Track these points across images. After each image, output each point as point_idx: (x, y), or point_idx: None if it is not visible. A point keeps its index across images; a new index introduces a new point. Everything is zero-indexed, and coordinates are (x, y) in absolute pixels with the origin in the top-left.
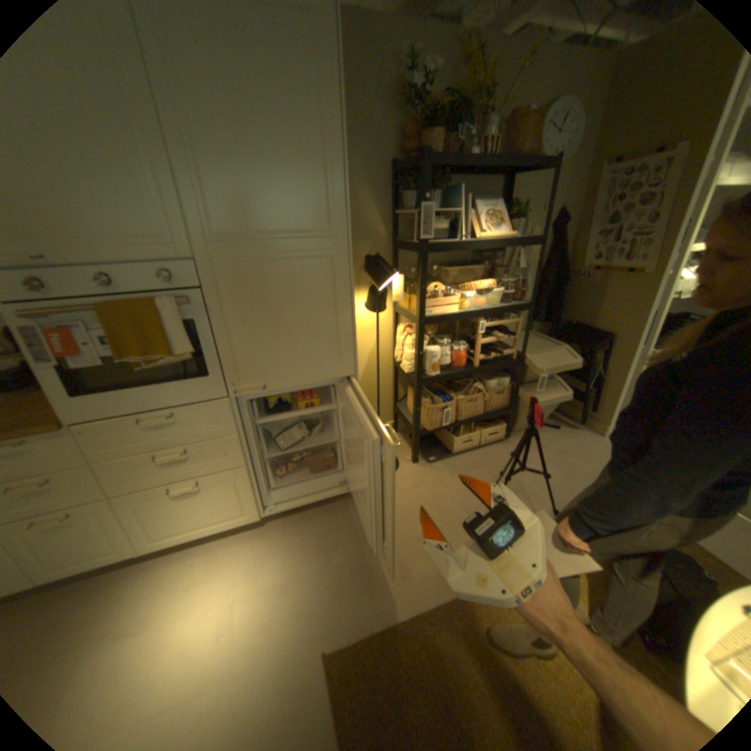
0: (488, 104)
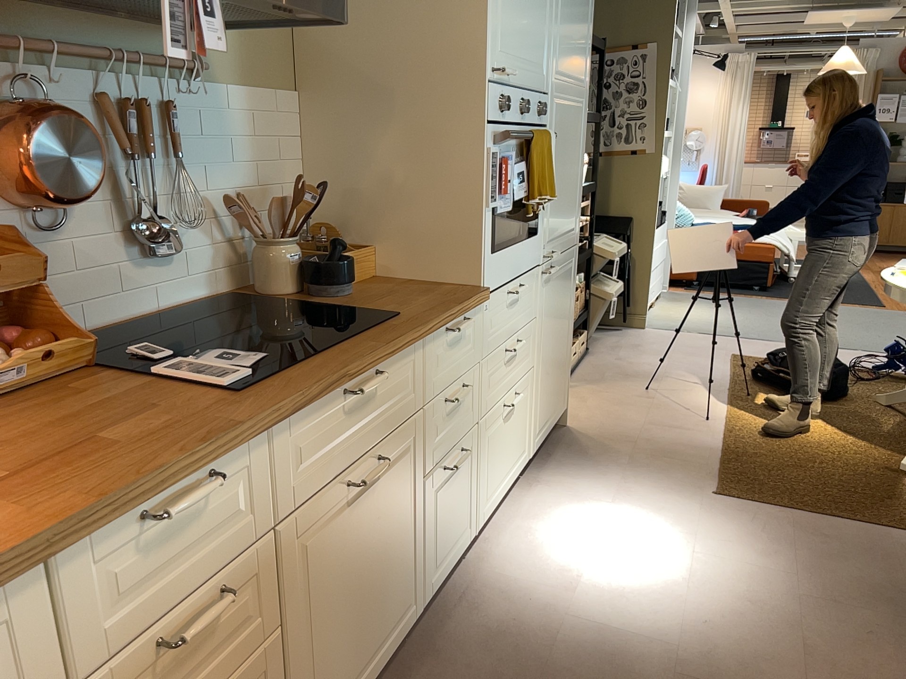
0: None
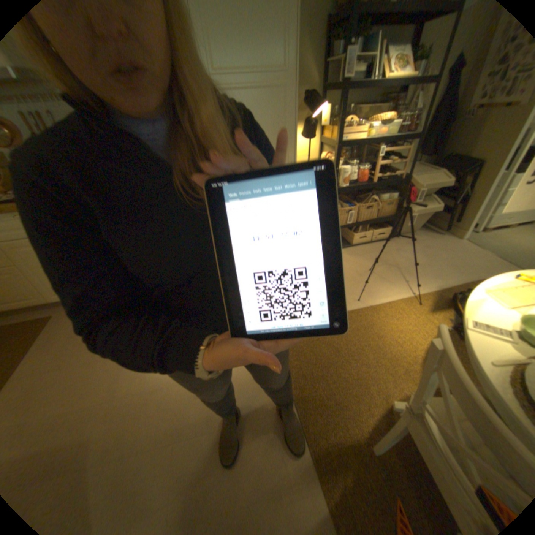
0: None
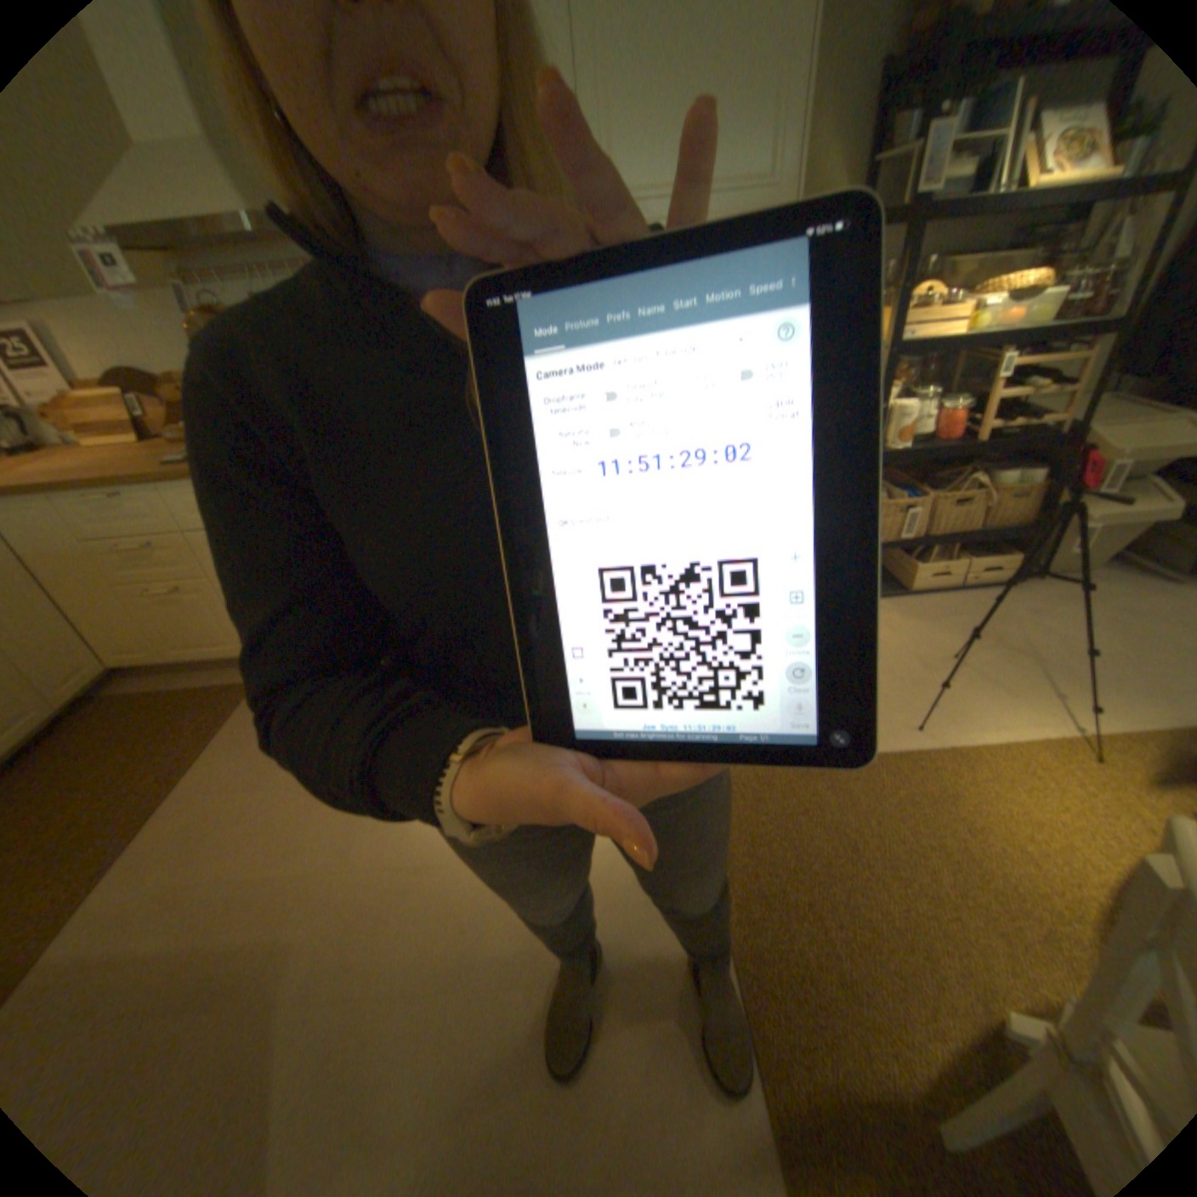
0: None
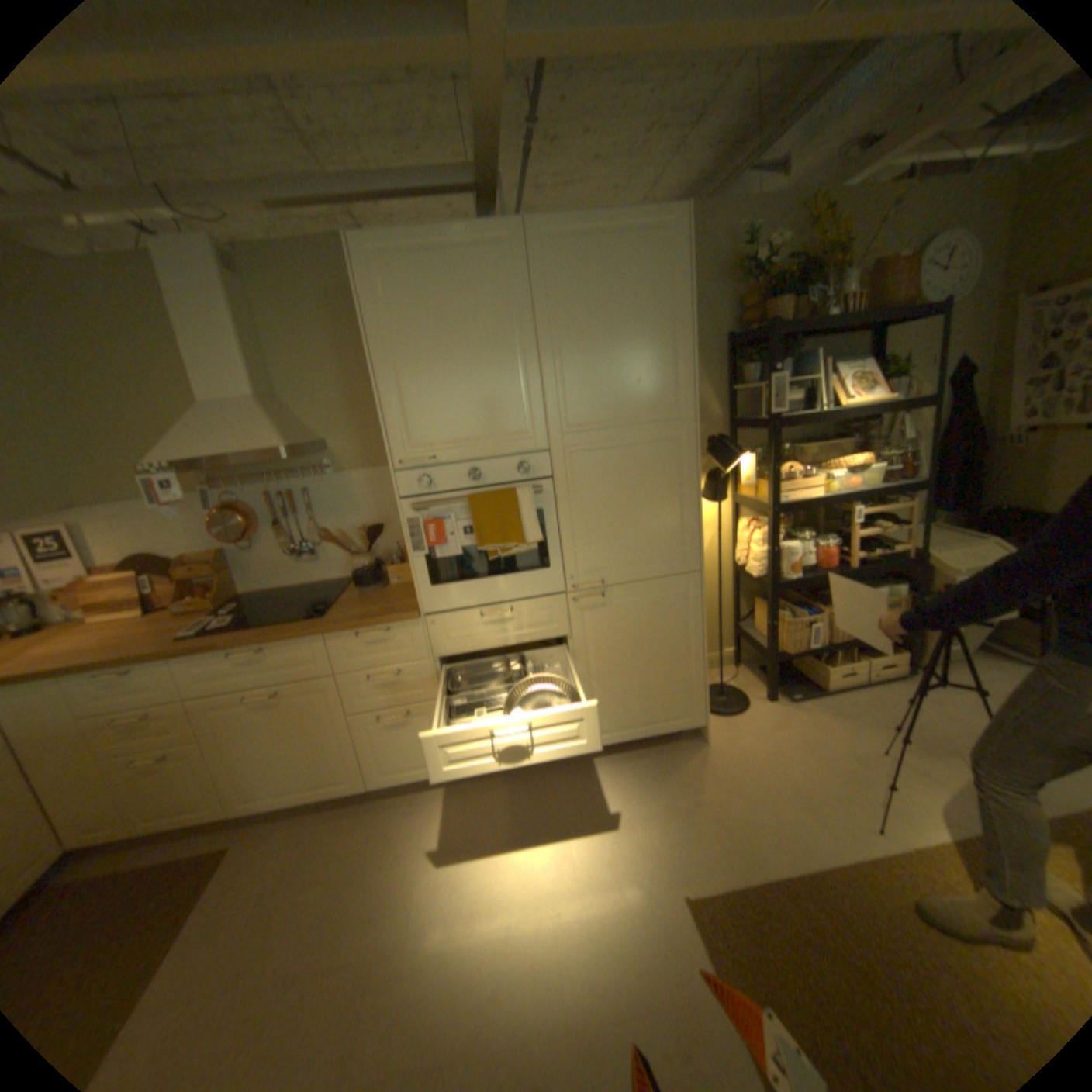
0: (842, 259)
